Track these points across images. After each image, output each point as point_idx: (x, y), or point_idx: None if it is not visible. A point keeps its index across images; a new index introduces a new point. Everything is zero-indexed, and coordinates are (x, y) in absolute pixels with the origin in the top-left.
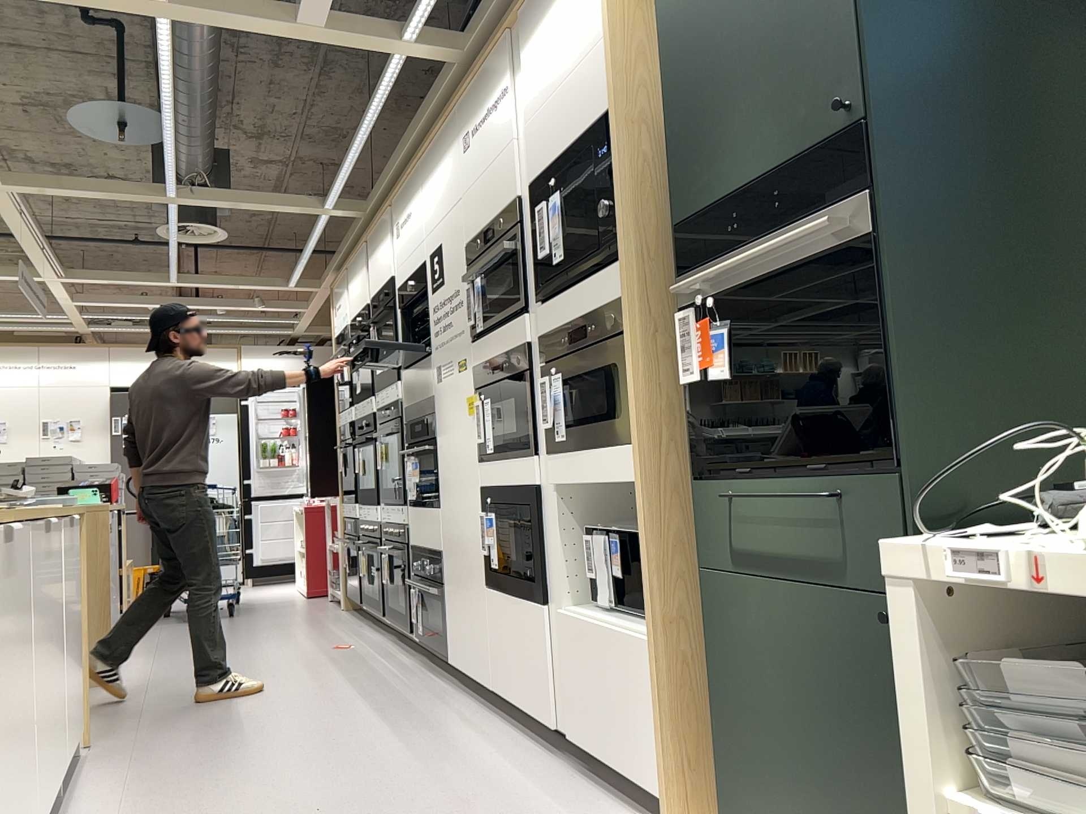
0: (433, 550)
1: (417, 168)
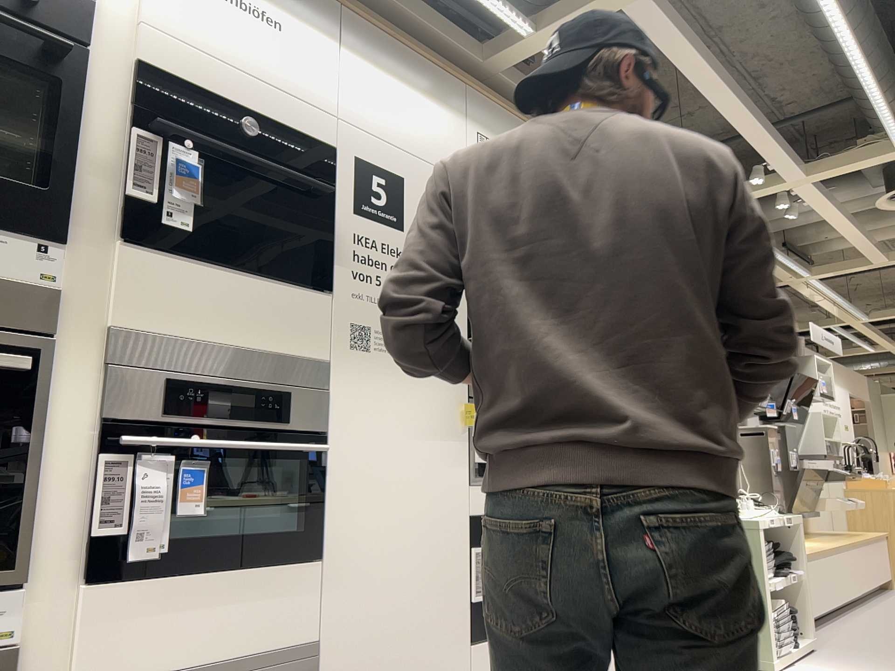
0: (272, 650)
1: (332, 8)
